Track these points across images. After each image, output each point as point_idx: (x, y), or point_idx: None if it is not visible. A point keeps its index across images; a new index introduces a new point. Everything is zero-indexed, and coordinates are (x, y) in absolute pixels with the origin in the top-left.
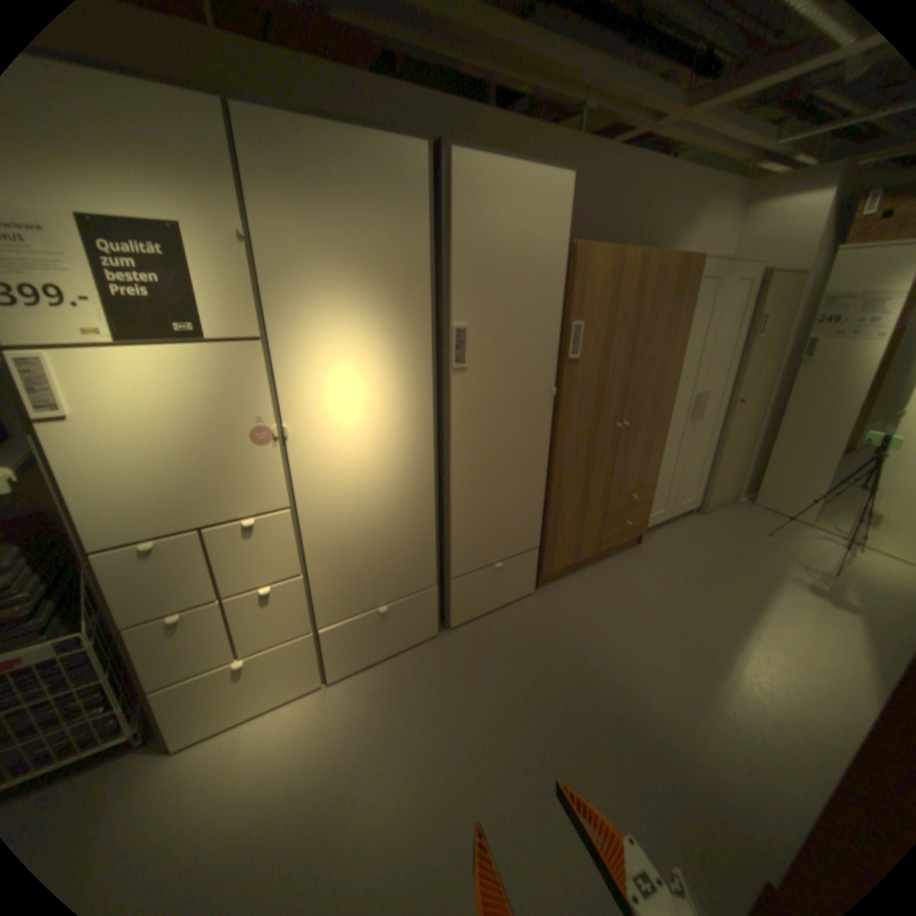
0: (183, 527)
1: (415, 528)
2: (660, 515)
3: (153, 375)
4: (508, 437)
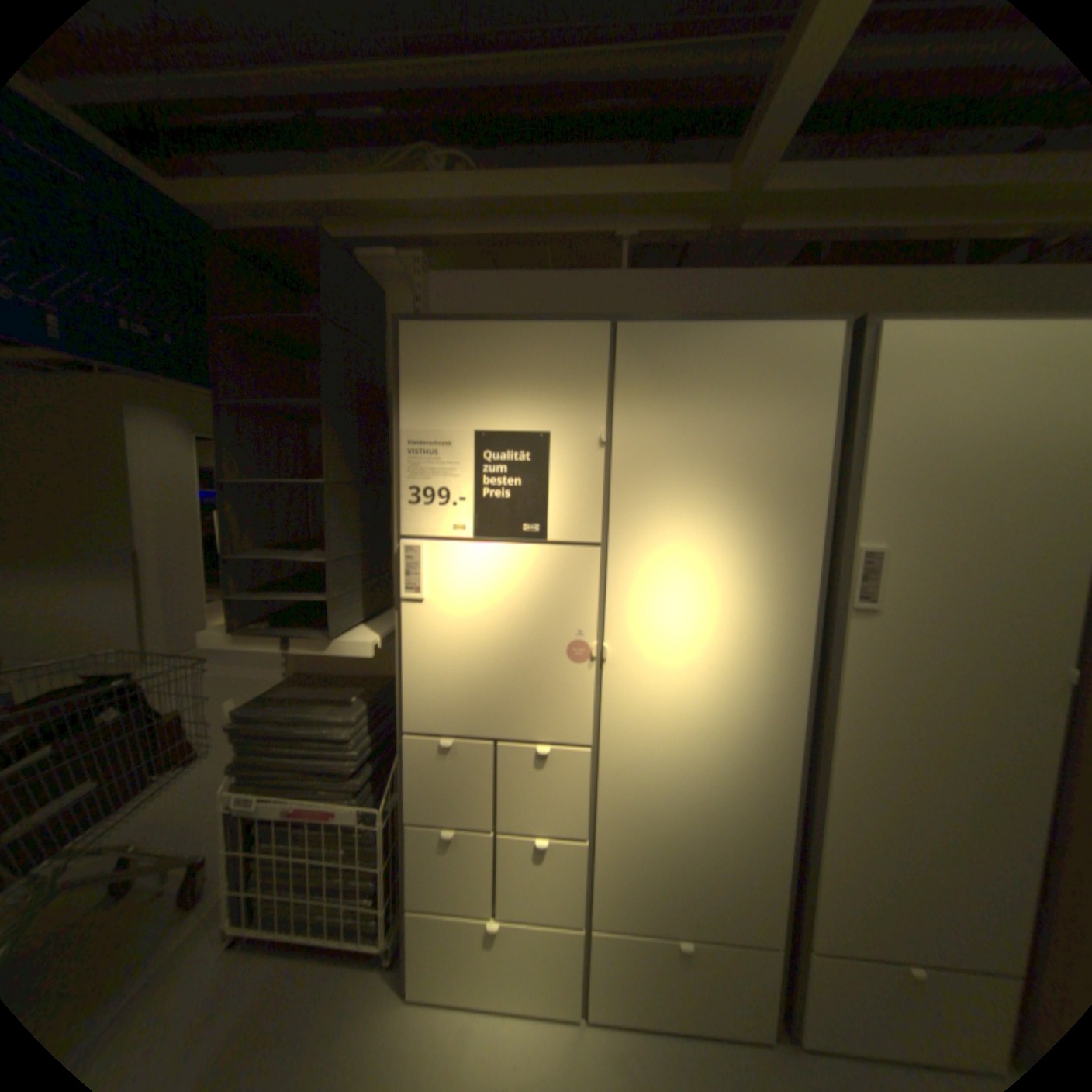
0: (481, 733)
1: (759, 837)
2: None
3: (494, 570)
4: (956, 735)
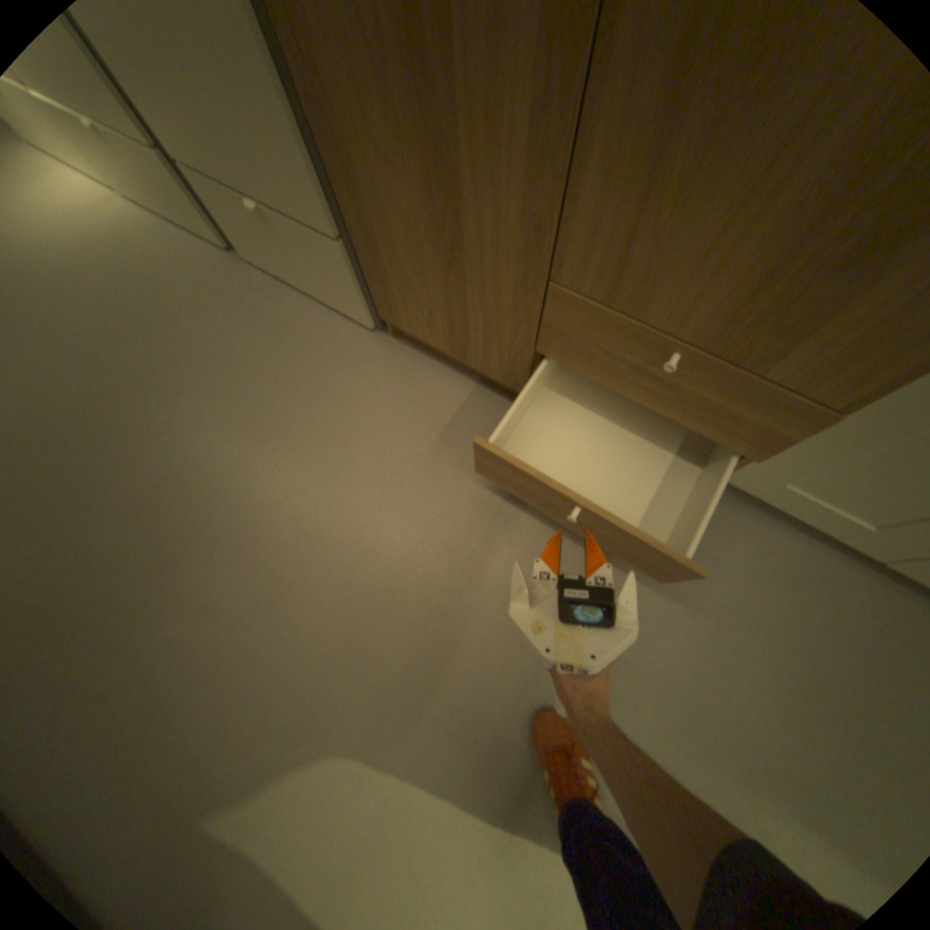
0: None
1: None
2: (840, 516)
3: None
4: None
